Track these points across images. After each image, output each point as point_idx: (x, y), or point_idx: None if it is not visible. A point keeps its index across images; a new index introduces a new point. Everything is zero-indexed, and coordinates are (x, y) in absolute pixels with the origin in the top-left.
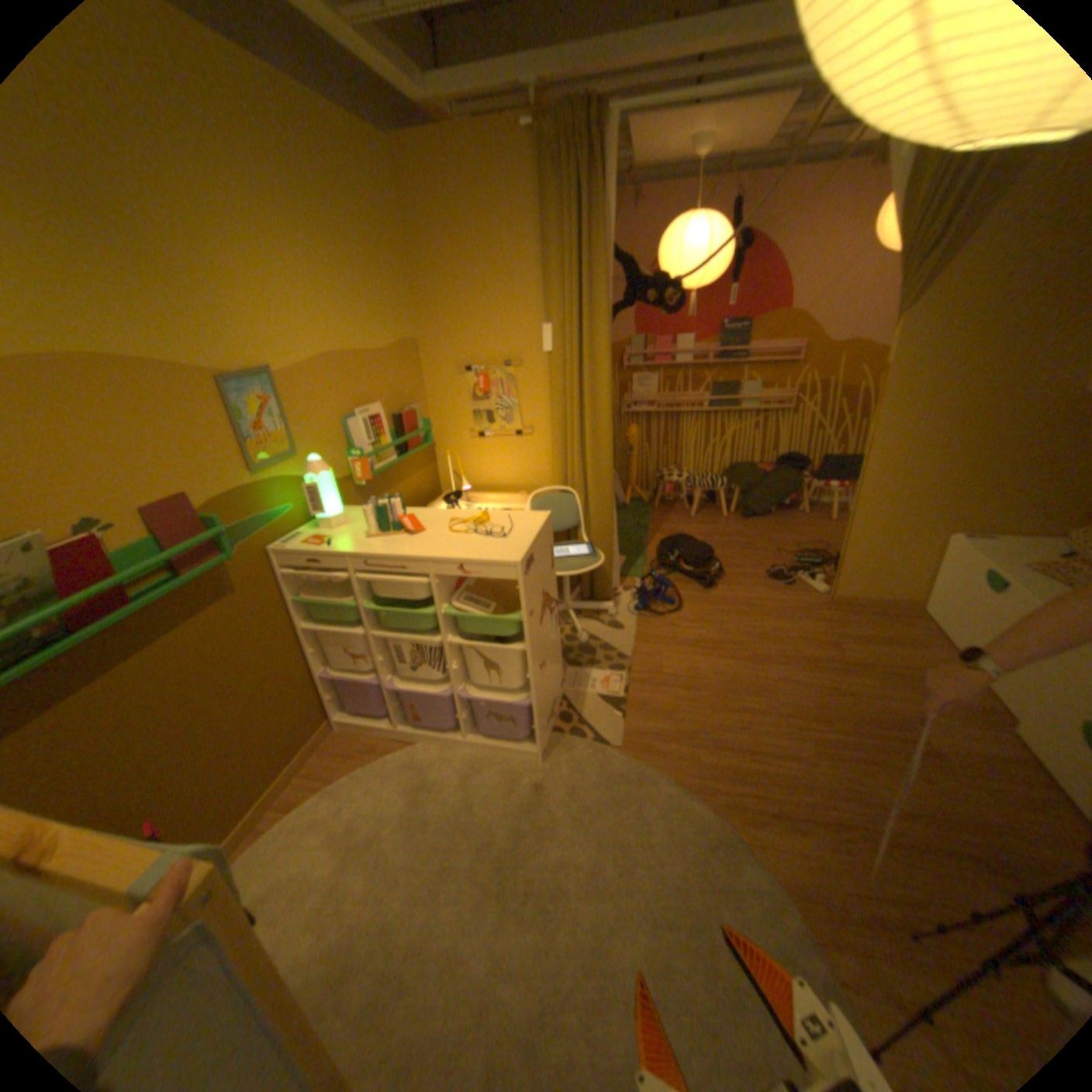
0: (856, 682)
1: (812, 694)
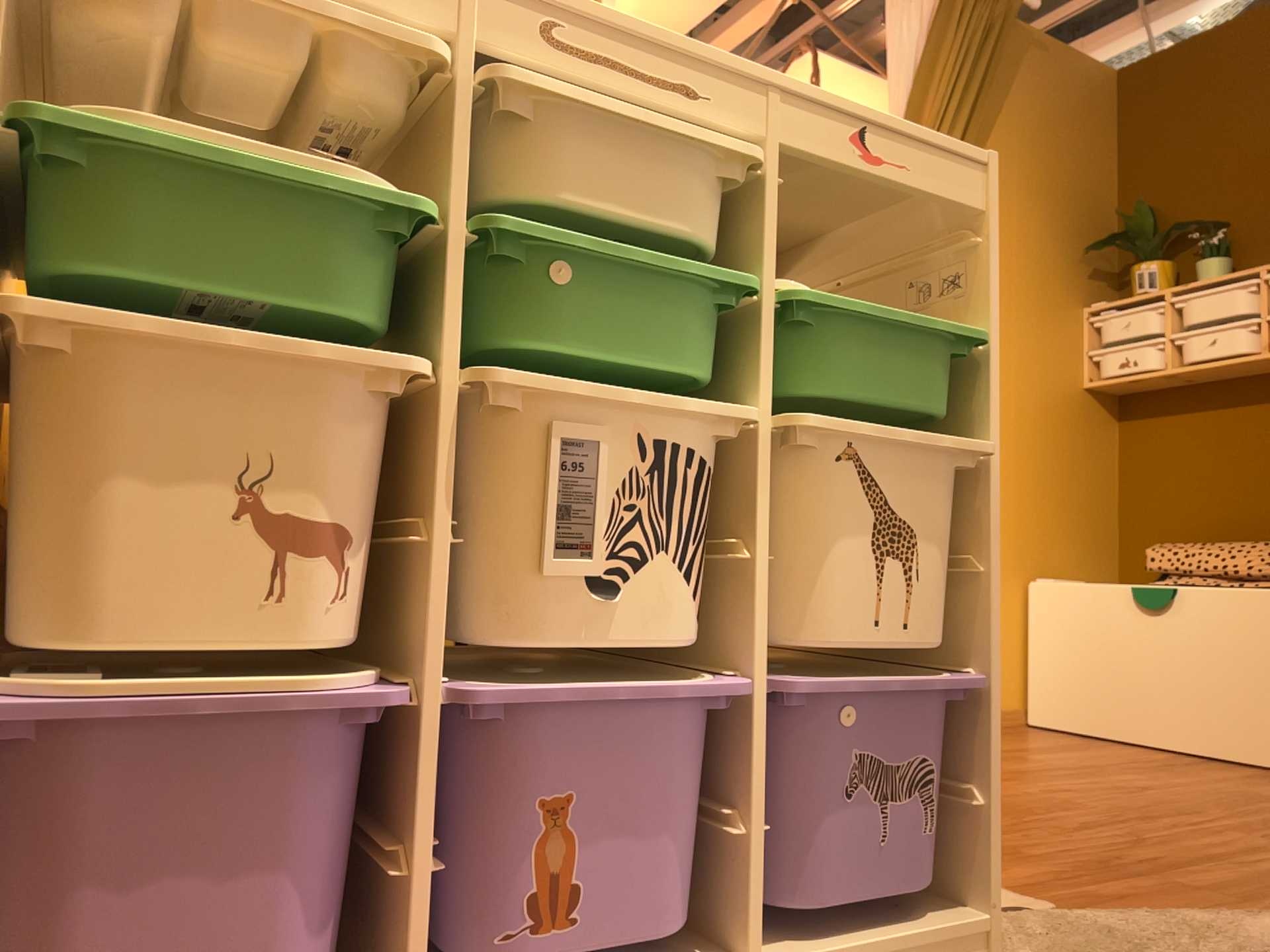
0: (1112, 774)
1: (1103, 790)
